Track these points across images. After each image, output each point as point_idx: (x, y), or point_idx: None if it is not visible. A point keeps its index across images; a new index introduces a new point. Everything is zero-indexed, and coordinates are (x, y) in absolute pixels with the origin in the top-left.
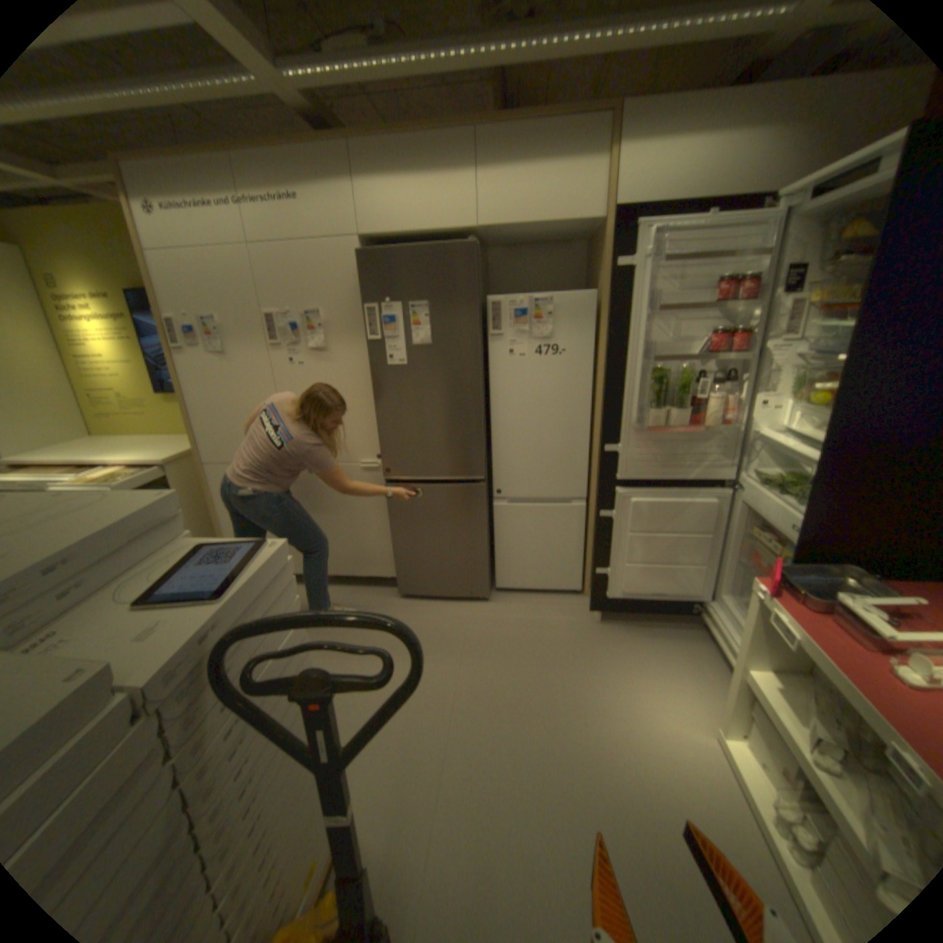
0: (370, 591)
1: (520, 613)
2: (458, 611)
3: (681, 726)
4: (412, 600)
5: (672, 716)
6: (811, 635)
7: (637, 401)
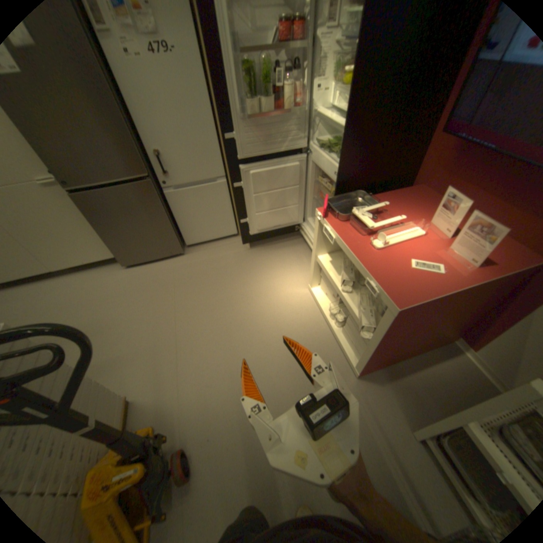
0: (101, 270)
1: (204, 256)
2: (166, 266)
3: (292, 288)
4: (133, 268)
5: (288, 284)
6: (339, 234)
7: (236, 93)
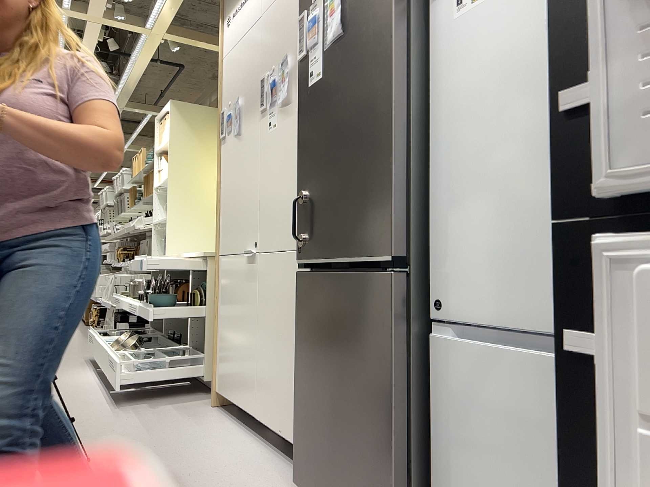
0: (284, 470)
1: None
2: None
3: None
4: None
5: None
6: None
7: None
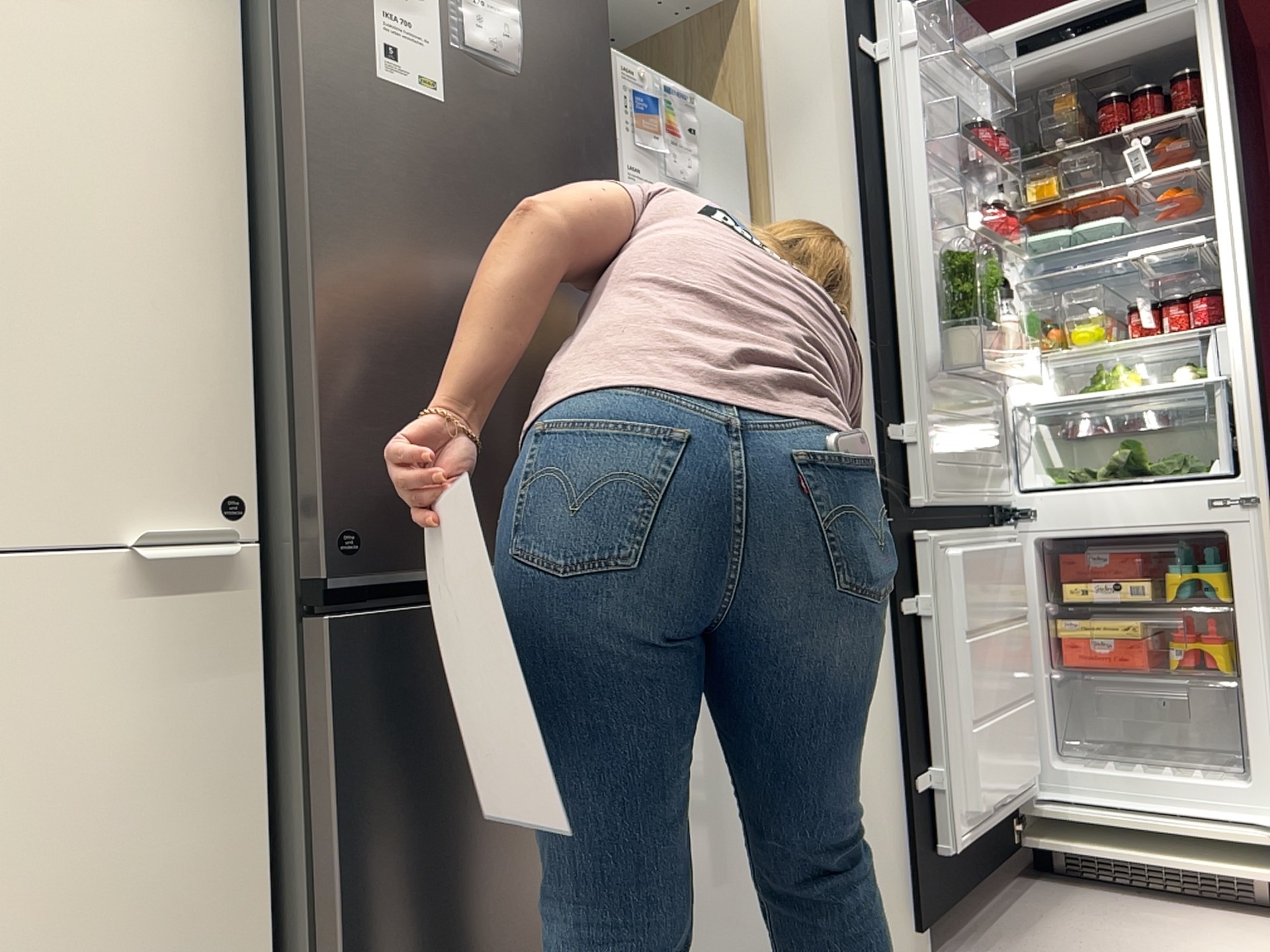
0: None
1: None
2: None
3: None
4: None
5: None
6: None
7: (935, 314)
